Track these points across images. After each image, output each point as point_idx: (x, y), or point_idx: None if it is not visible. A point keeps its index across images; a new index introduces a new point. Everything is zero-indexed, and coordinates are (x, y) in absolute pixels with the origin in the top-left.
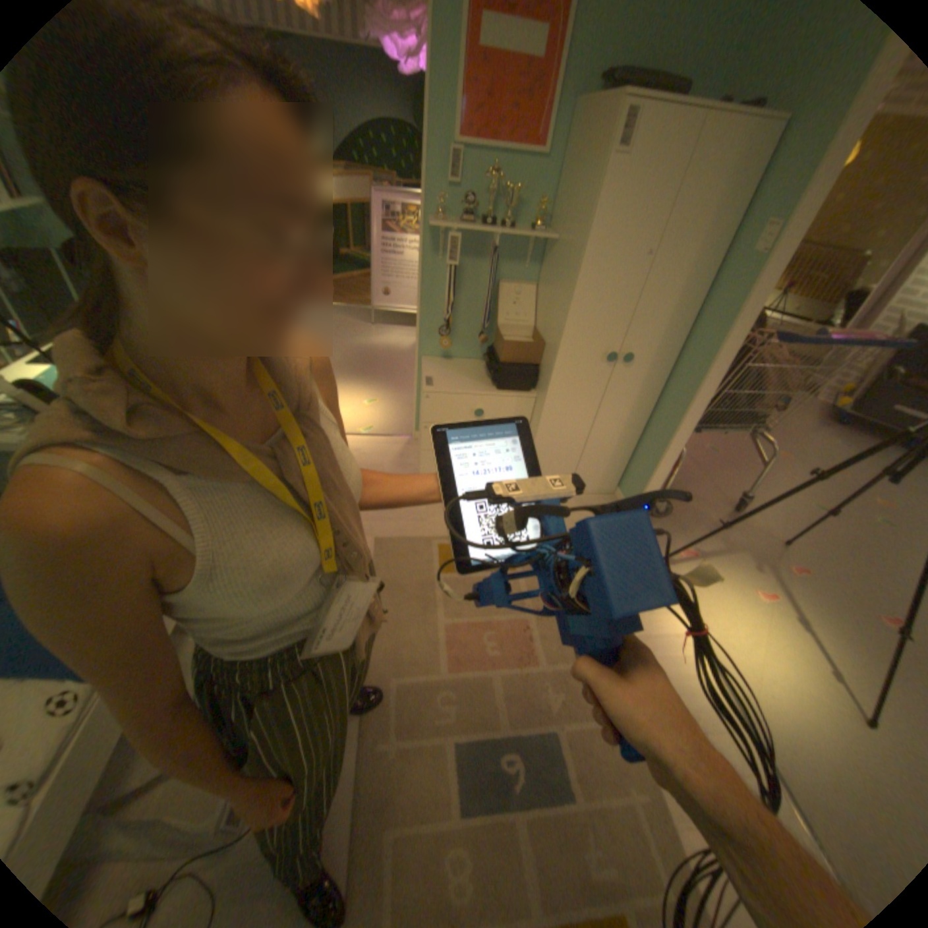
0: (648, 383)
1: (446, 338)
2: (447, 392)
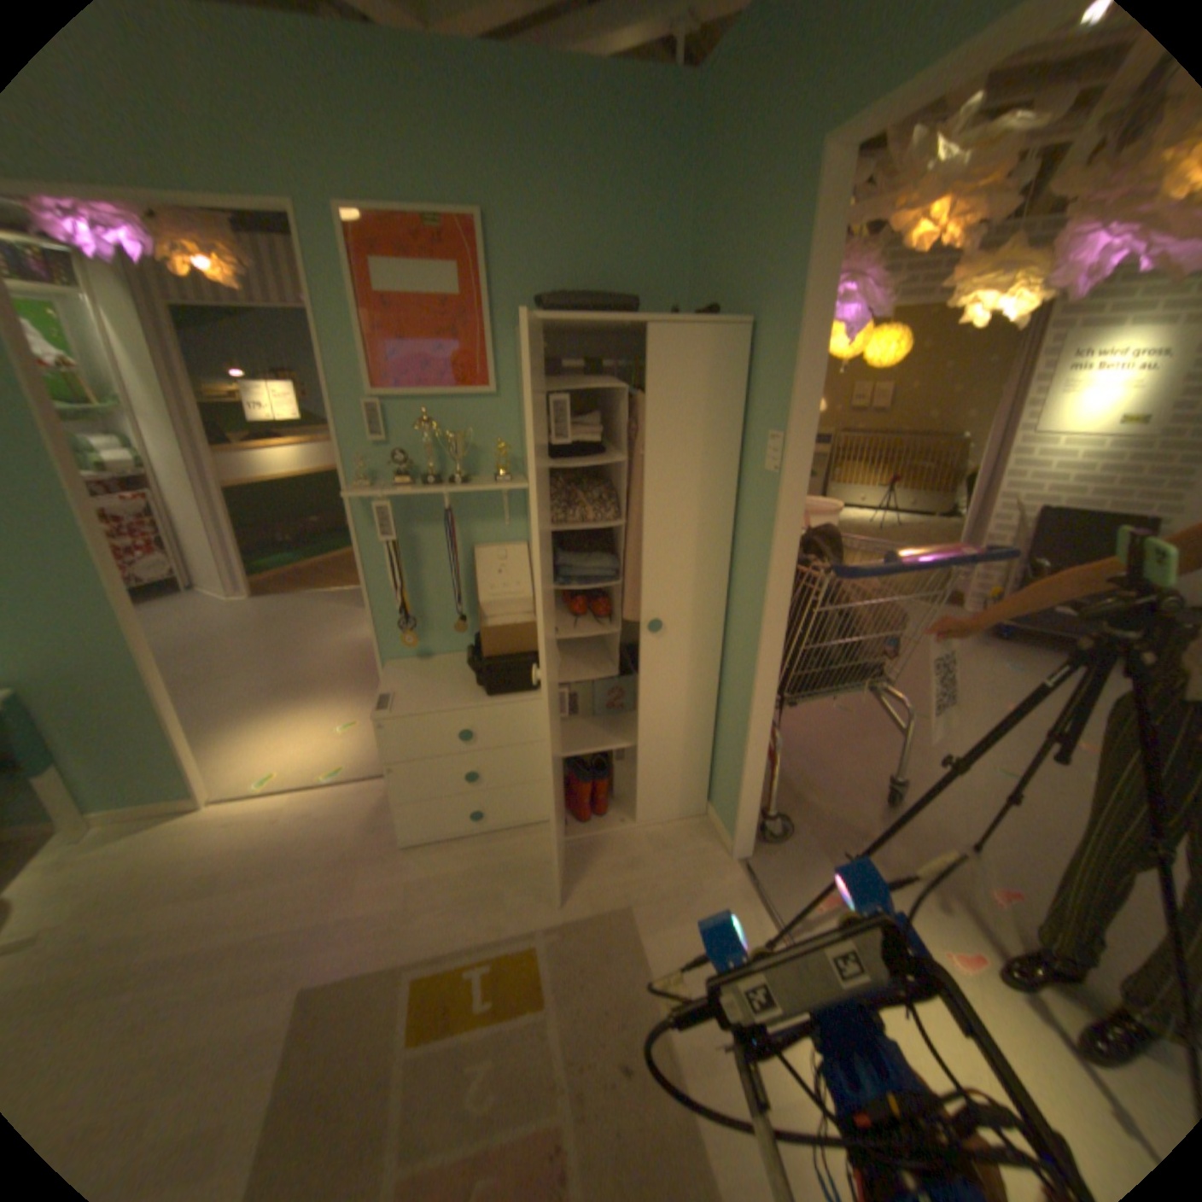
0: (698, 653)
1: (417, 630)
2: (410, 713)
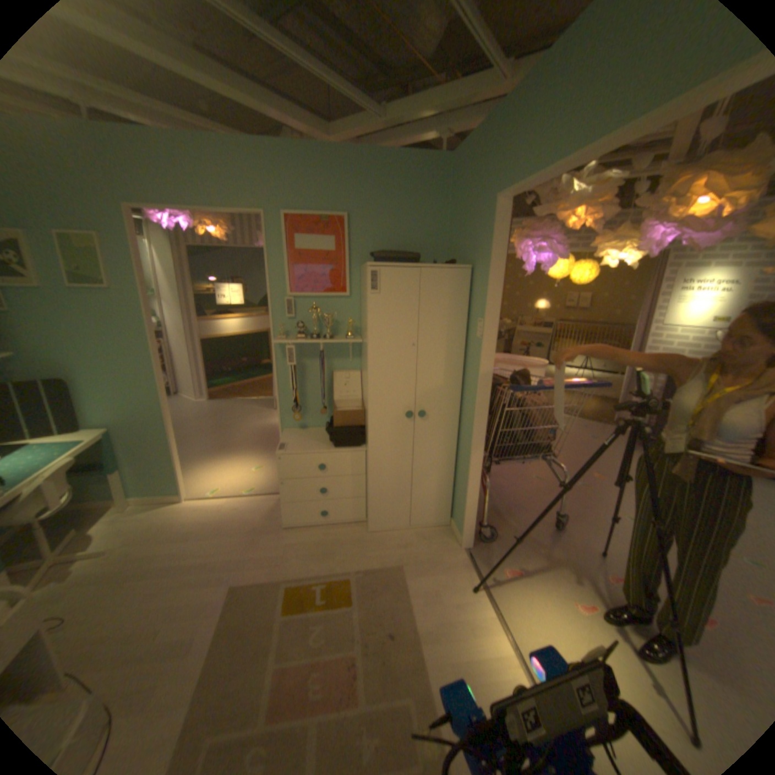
0: (445, 431)
1: (301, 414)
2: (295, 453)
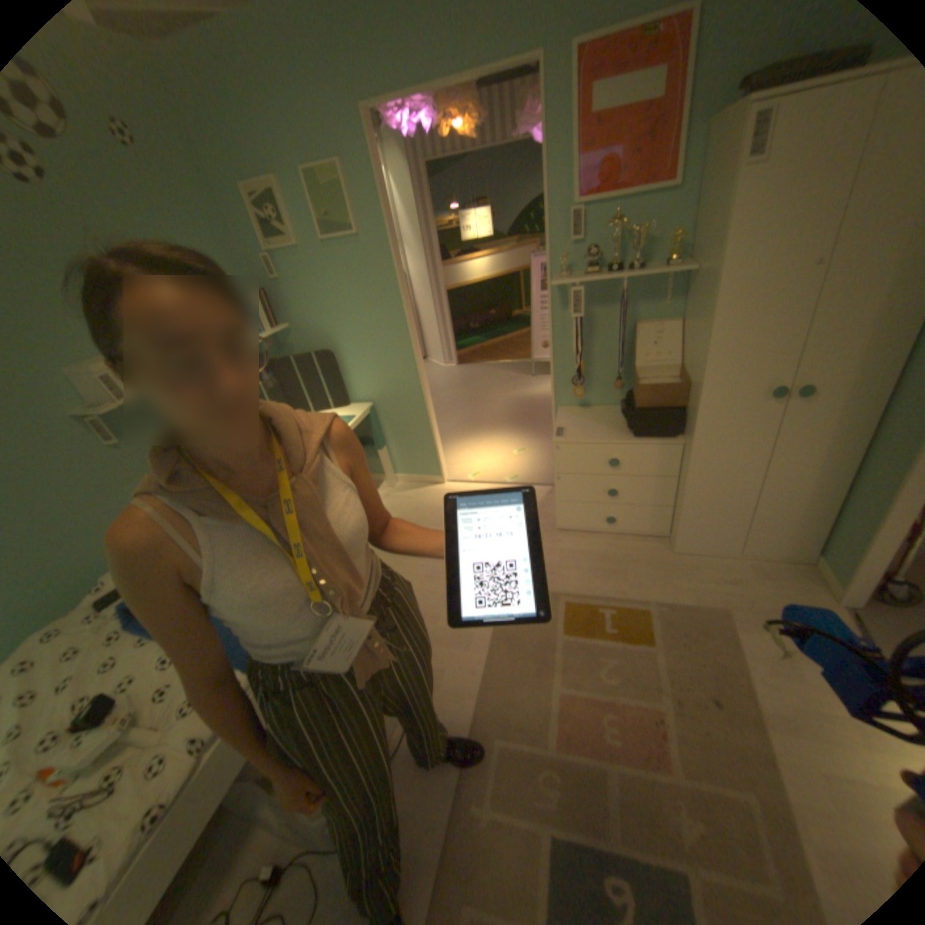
0: (849, 420)
1: (582, 386)
2: (577, 441)
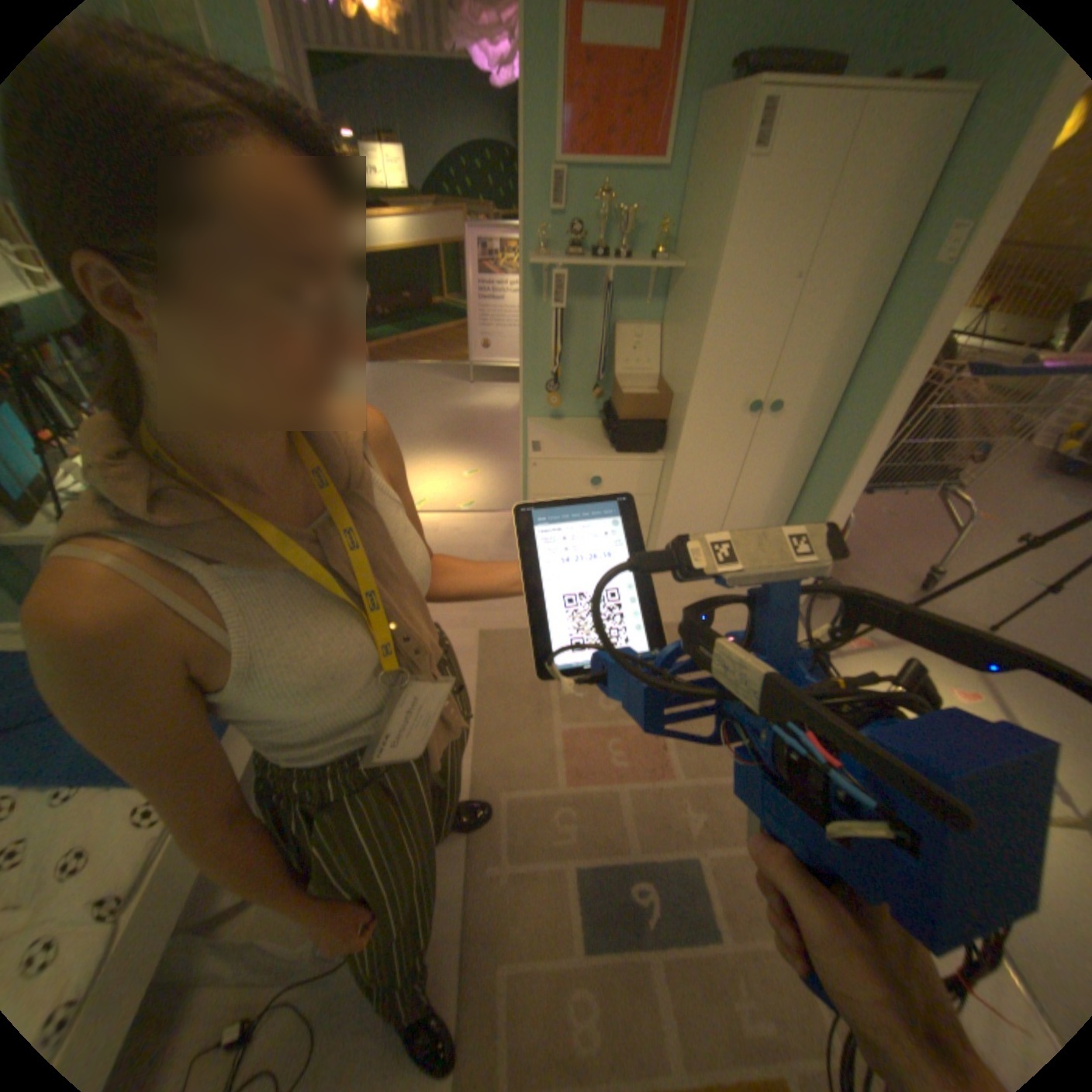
0: (803, 436)
1: (555, 395)
2: (558, 458)
